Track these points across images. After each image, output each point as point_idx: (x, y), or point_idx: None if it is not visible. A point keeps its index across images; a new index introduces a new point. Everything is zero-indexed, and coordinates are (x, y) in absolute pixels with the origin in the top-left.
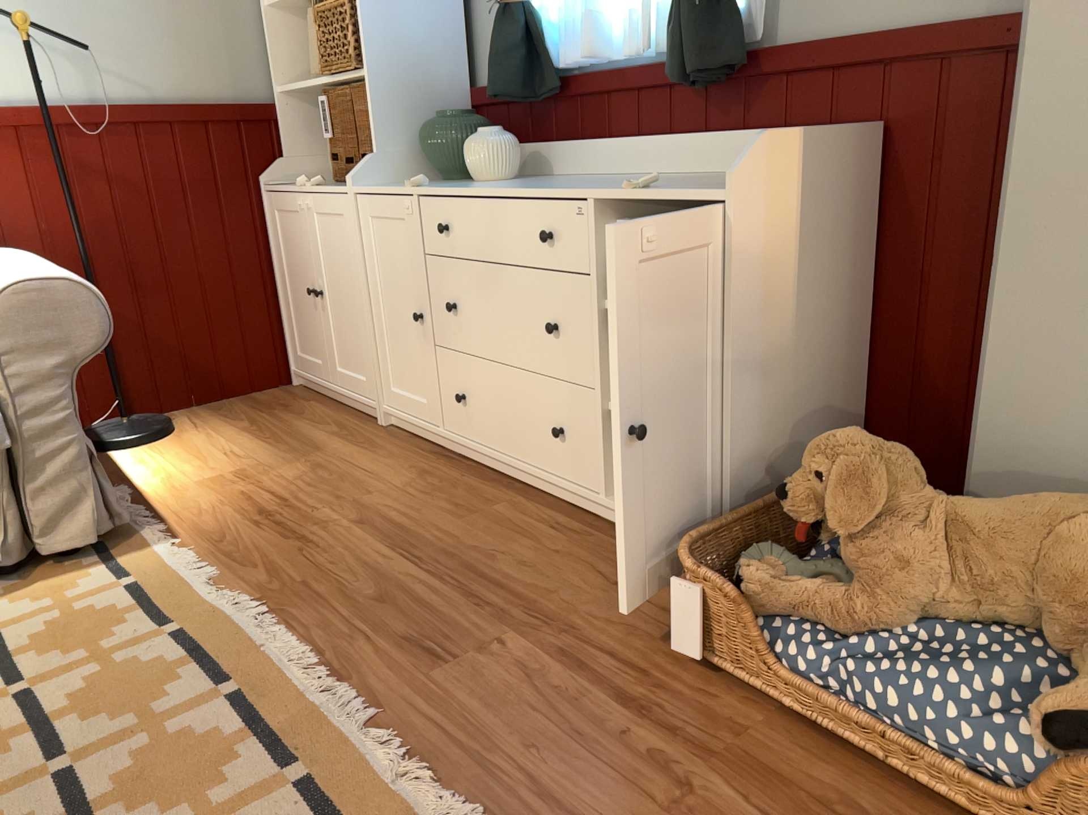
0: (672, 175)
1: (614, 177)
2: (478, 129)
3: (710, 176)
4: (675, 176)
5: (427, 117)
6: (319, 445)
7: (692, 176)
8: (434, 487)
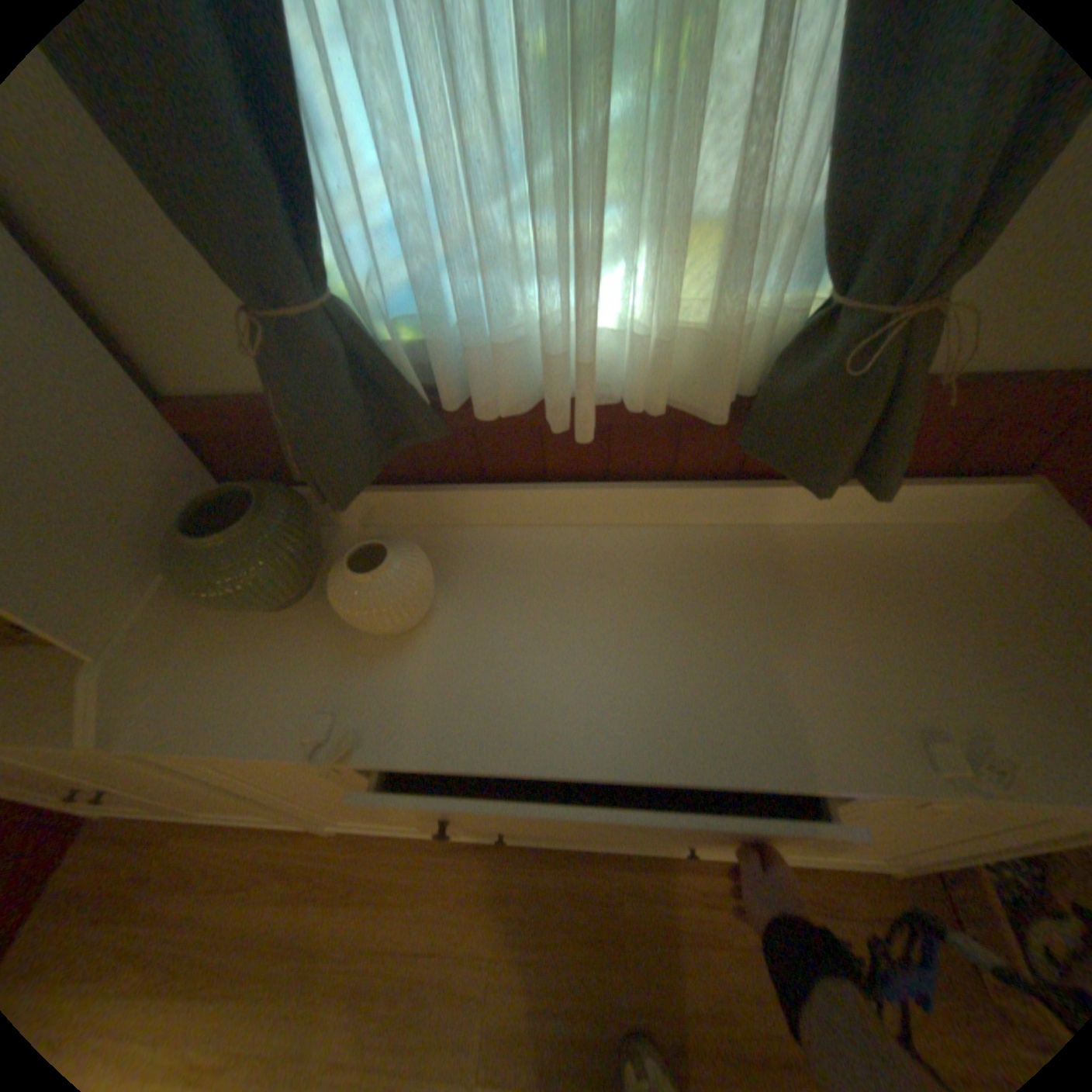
0: (696, 526)
1: (613, 550)
2: (303, 528)
3: (791, 544)
4: (730, 546)
5: (126, 511)
6: (297, 941)
7: (760, 545)
8: (530, 922)
